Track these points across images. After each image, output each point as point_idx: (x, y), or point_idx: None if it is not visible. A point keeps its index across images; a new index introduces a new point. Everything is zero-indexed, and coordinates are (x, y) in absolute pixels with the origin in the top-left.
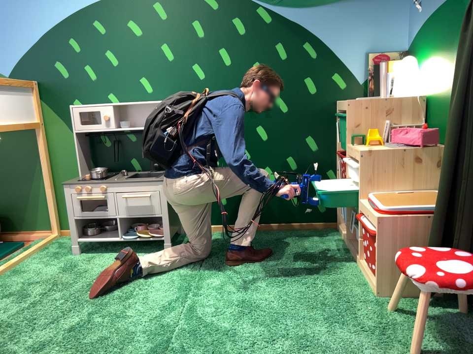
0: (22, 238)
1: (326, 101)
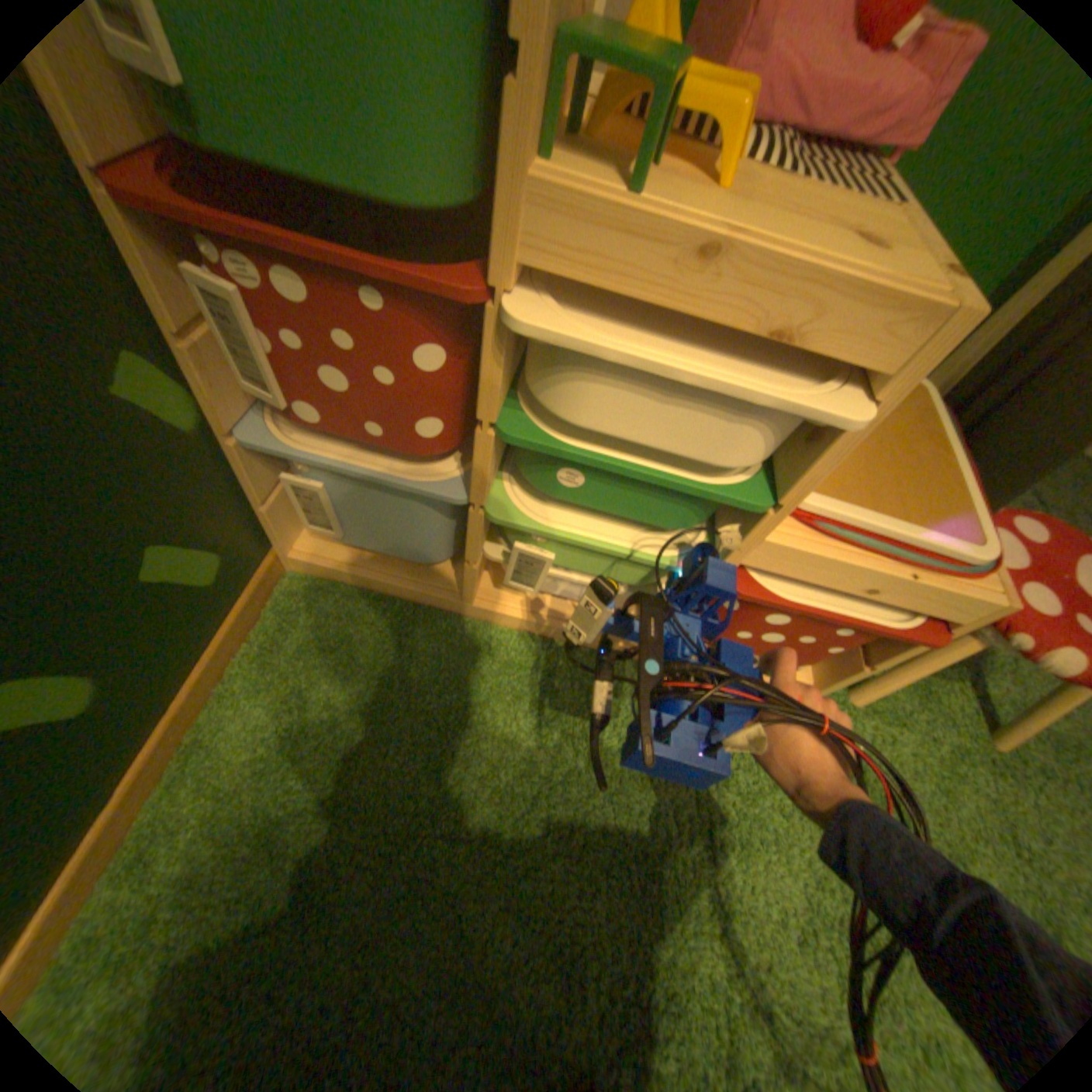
0: None
1: None
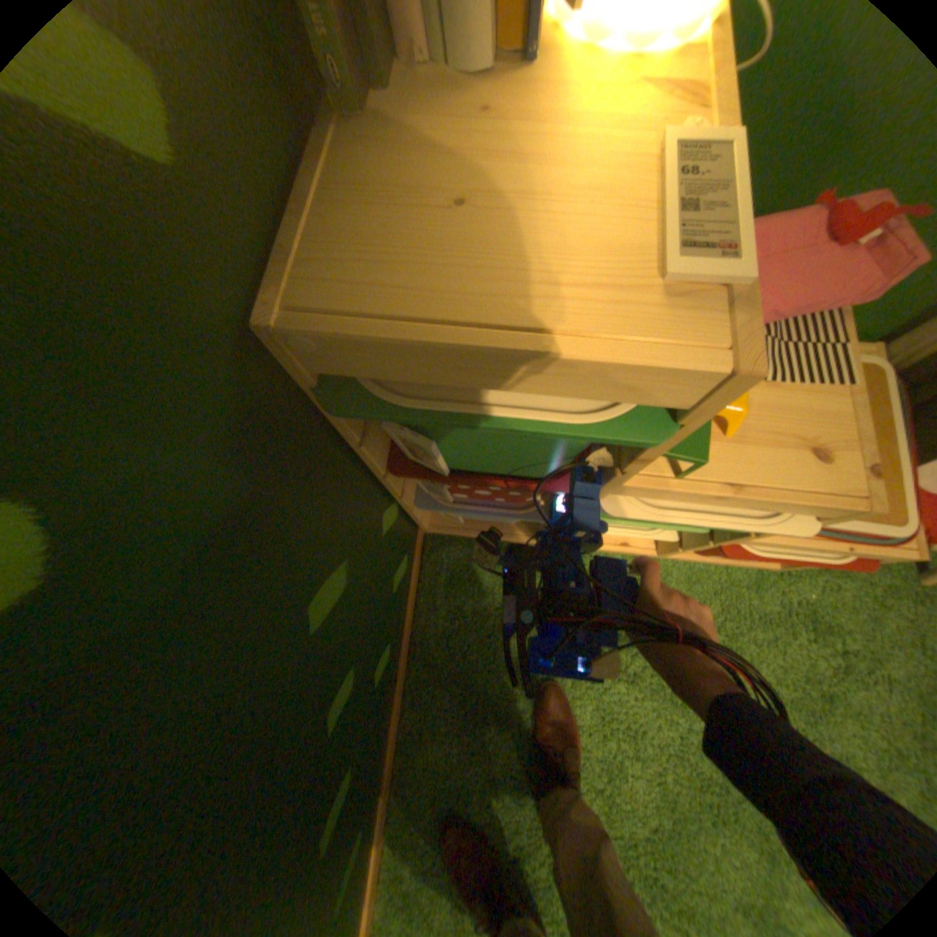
0: None
1: (215, 403)
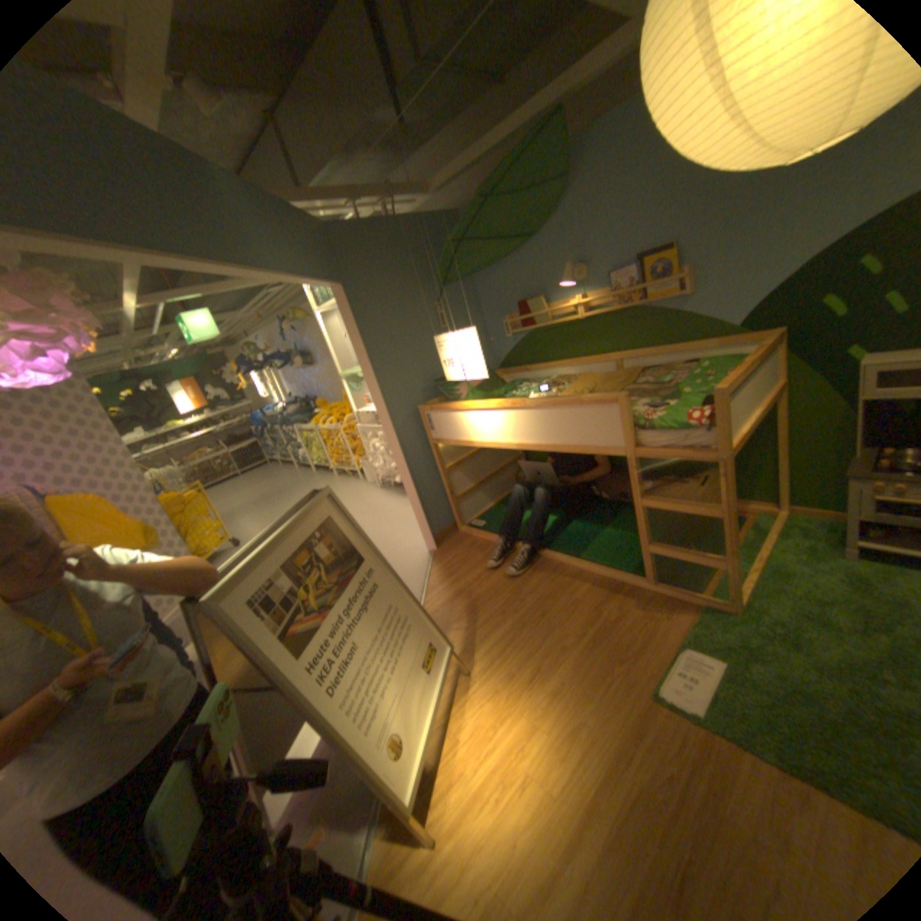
0: None
1: None
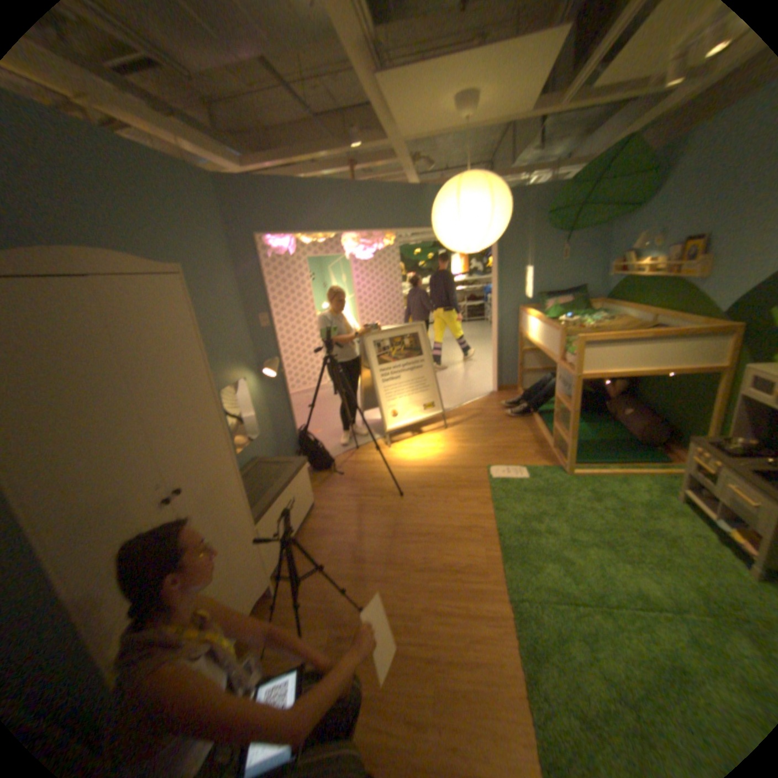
0: (679, 457)
1: None
